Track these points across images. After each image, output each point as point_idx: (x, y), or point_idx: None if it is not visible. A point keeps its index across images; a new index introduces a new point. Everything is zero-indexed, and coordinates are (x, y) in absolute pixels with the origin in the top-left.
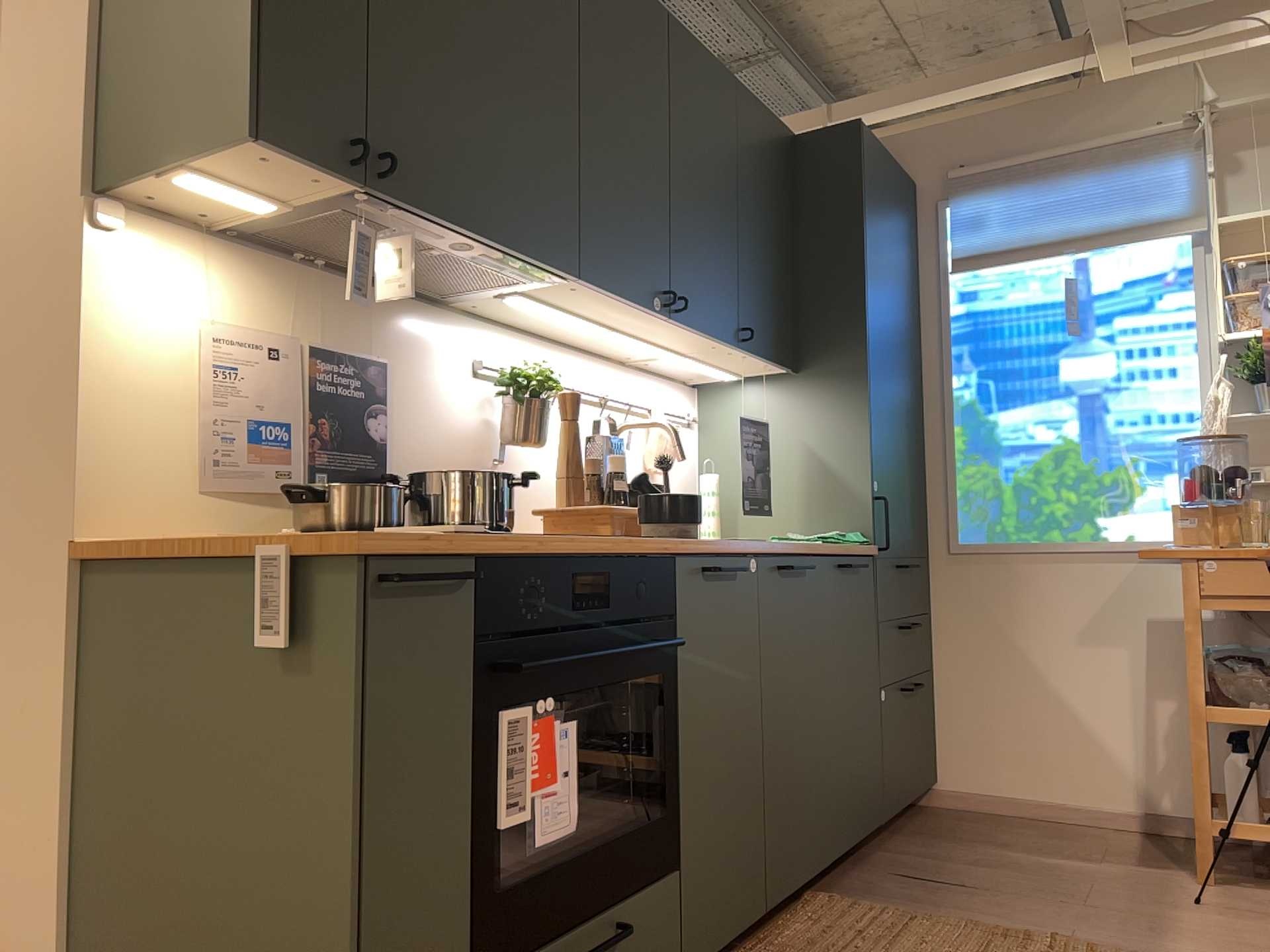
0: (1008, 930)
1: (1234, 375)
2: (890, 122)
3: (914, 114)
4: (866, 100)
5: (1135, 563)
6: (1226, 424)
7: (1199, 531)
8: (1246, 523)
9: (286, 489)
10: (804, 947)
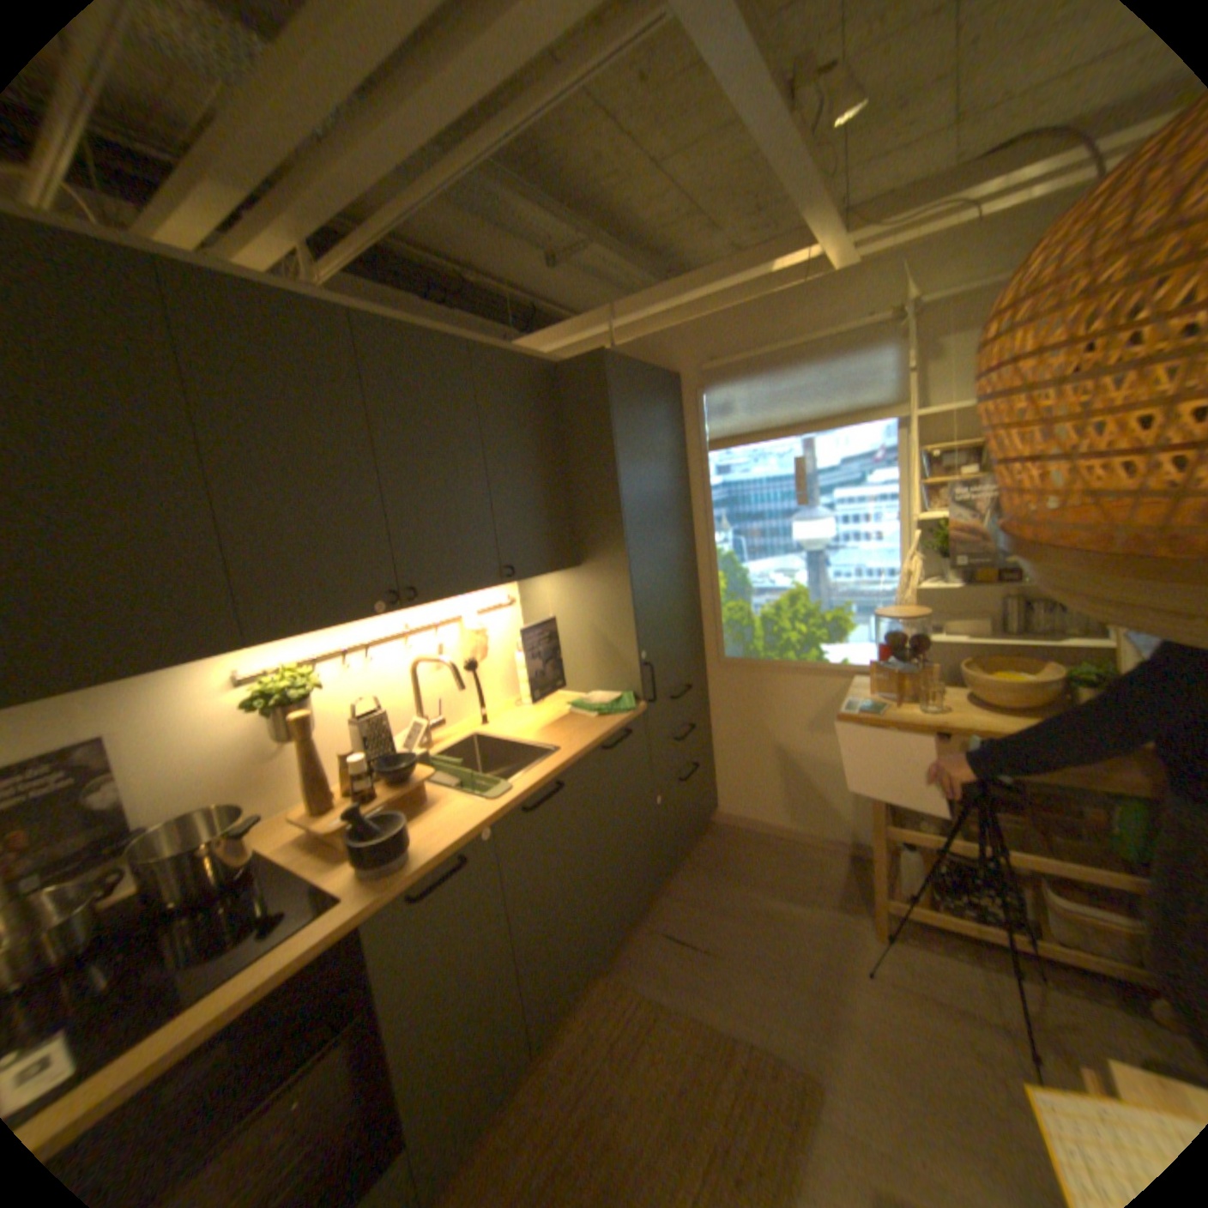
0: (719, 1041)
1: (928, 542)
2: (661, 313)
3: (679, 306)
4: (639, 297)
5: (848, 681)
6: (921, 580)
7: (891, 684)
8: (927, 686)
9: None
10: (563, 1077)
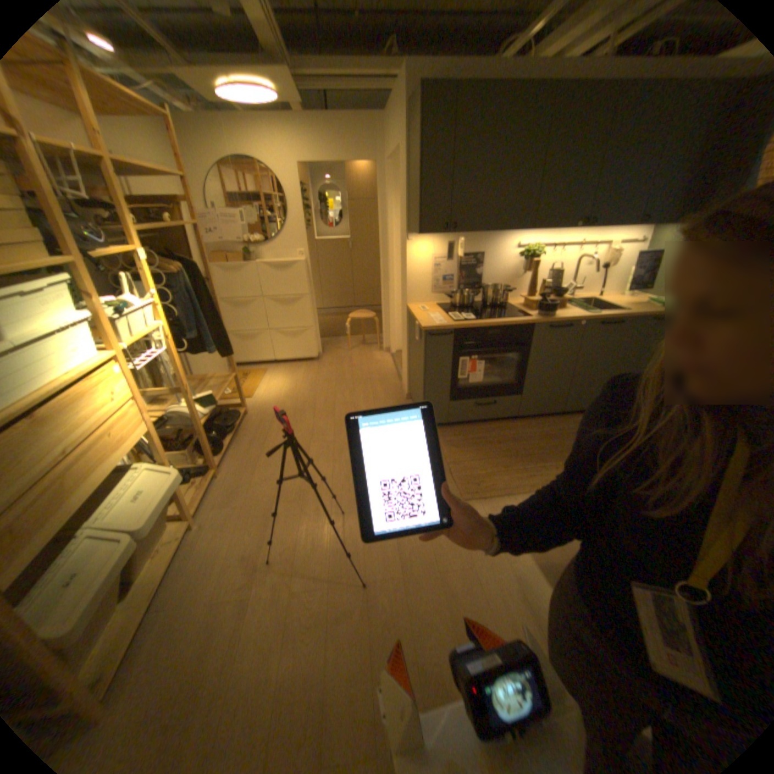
0: None
1: None
2: None
3: None
4: None
5: None
6: None
7: None
8: None
9: (444, 295)
10: (572, 424)
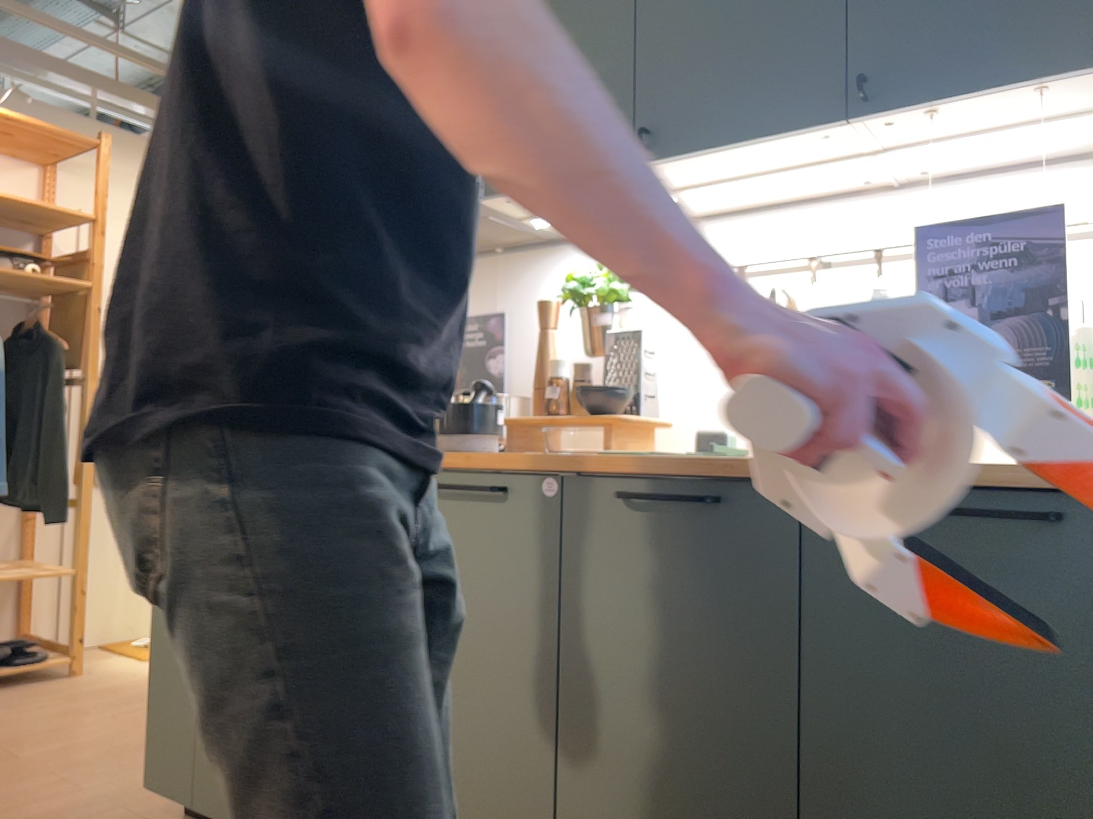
0: None
1: None
2: None
3: None
4: None
5: None
6: None
7: None
8: None
9: None
10: None
